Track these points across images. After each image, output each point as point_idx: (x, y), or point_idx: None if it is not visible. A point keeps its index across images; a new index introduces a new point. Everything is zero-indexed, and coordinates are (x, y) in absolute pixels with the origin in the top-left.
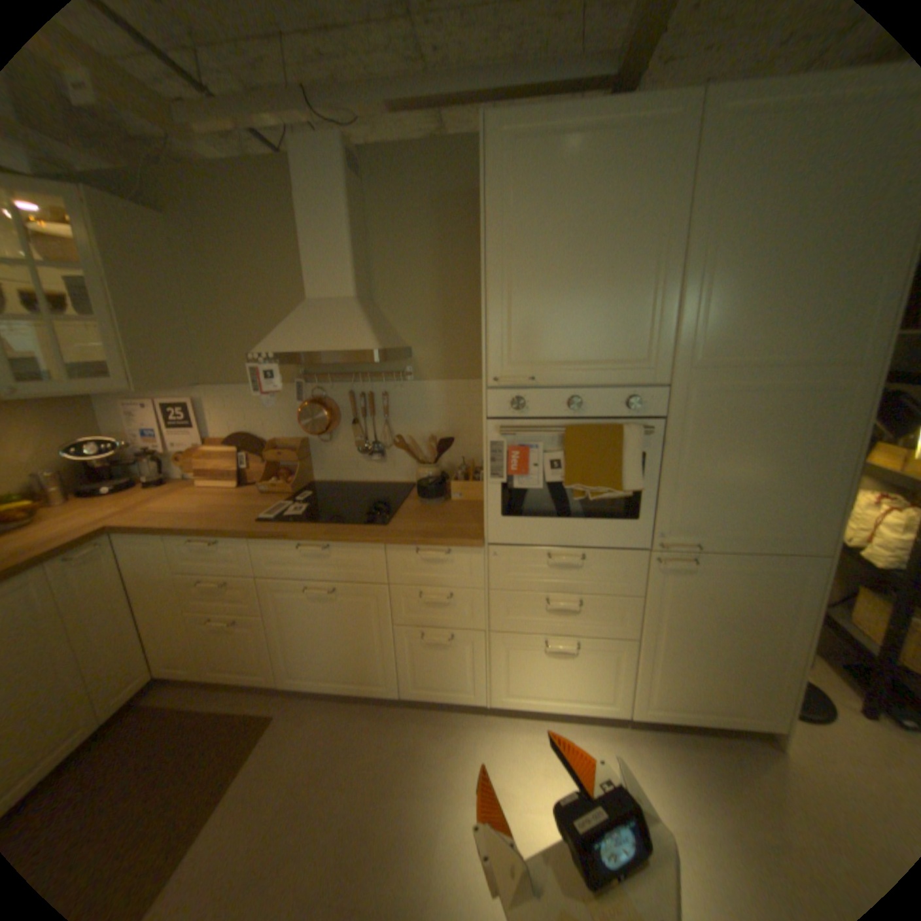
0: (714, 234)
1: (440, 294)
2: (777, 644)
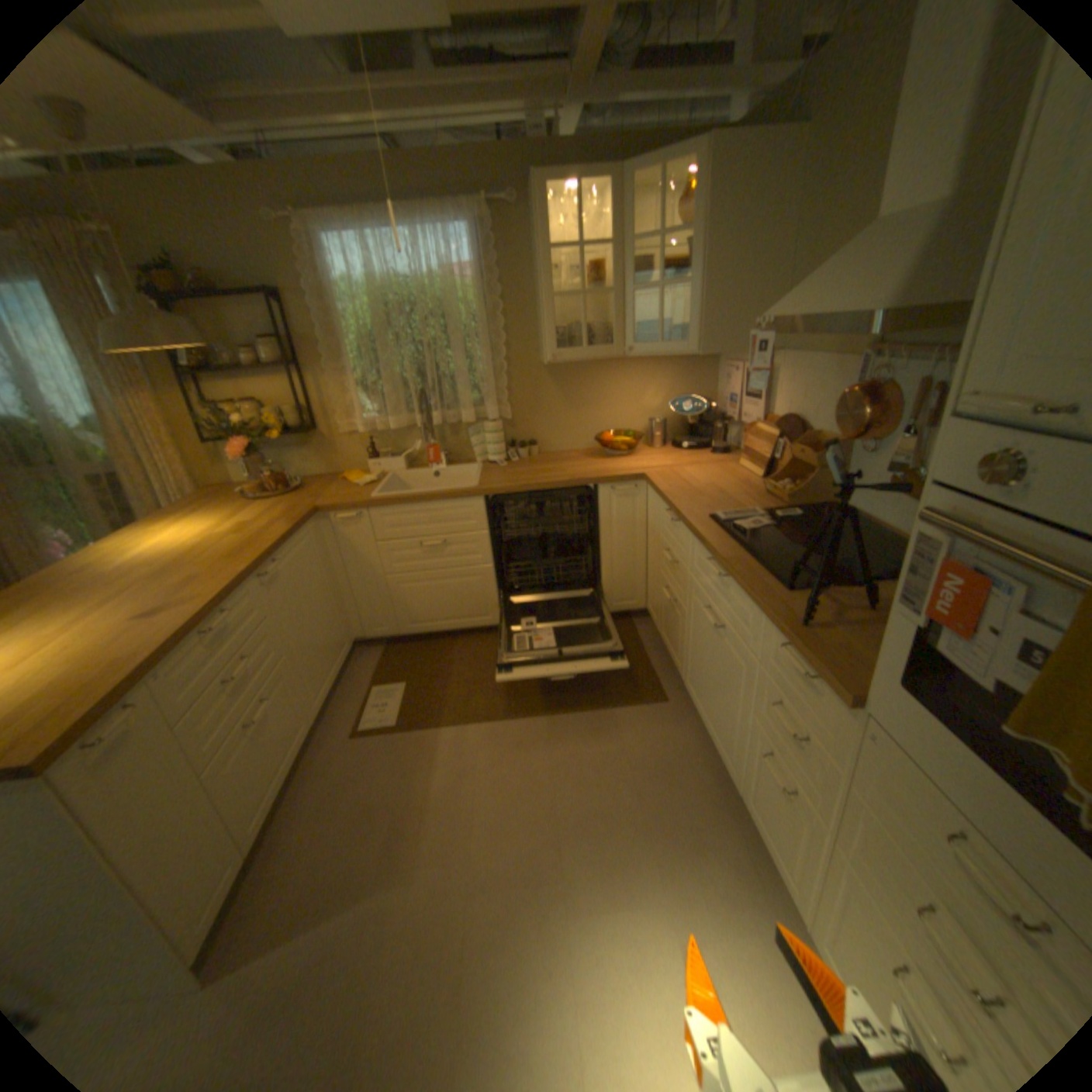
0: None
1: None
2: None
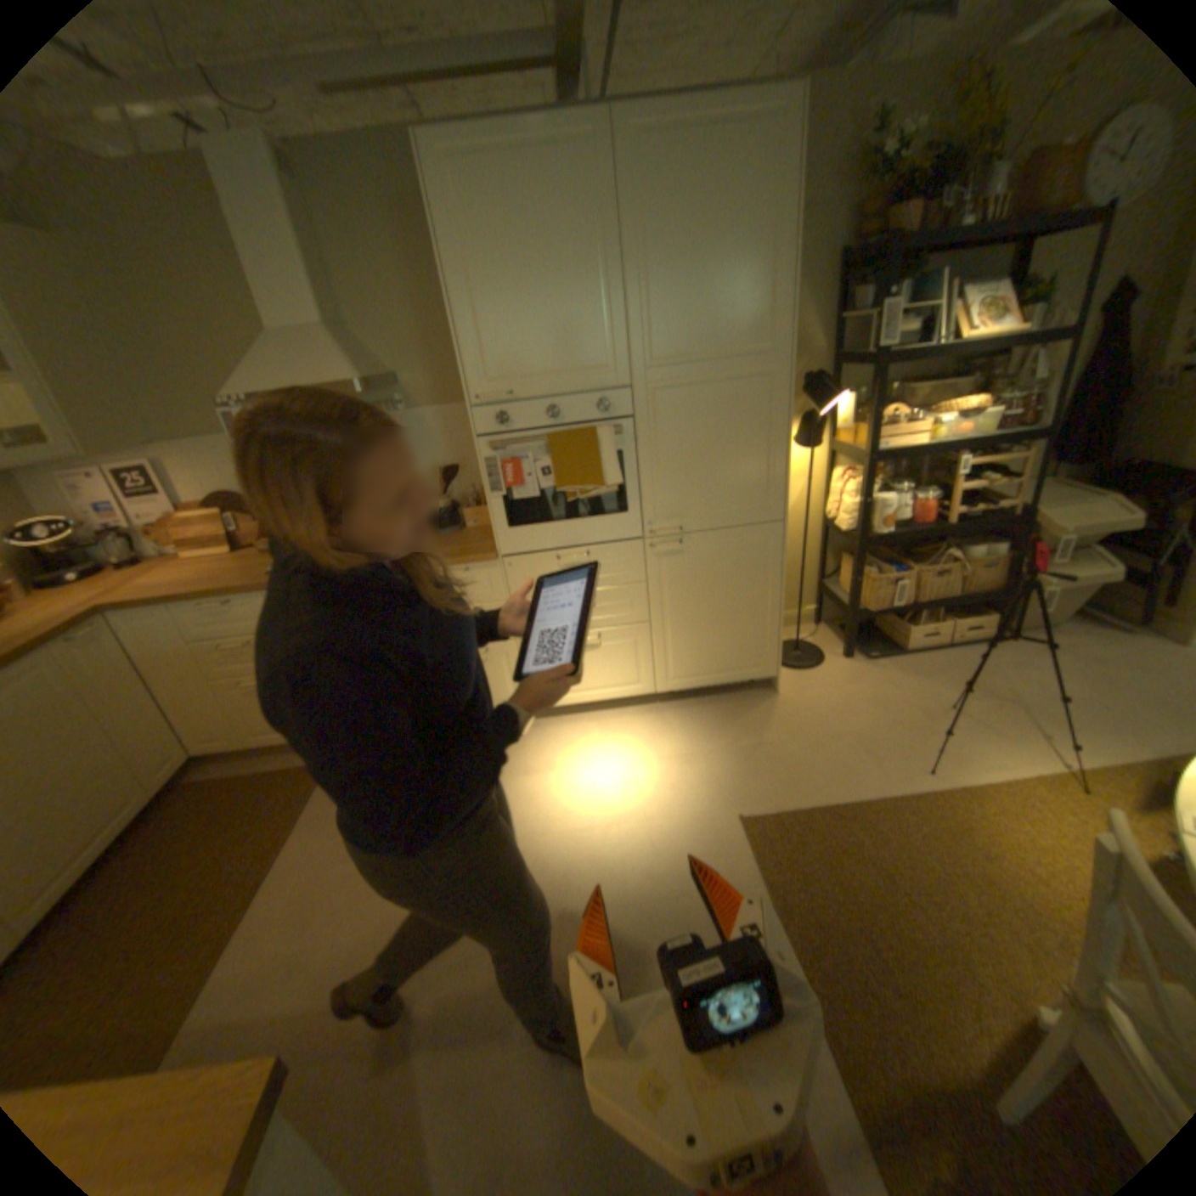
0: (641, 245)
1: (415, 310)
2: (754, 602)
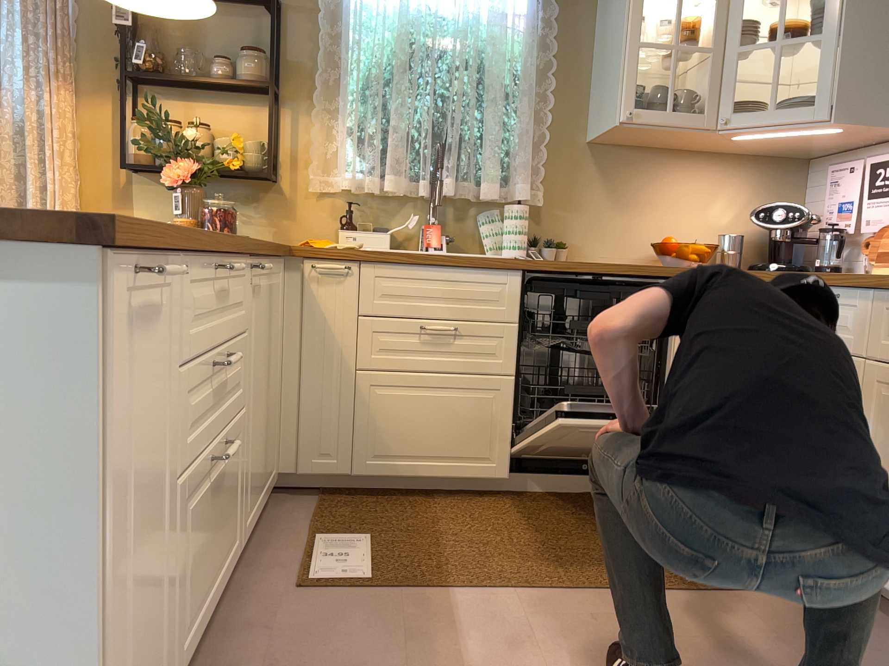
0: None
1: None
2: None
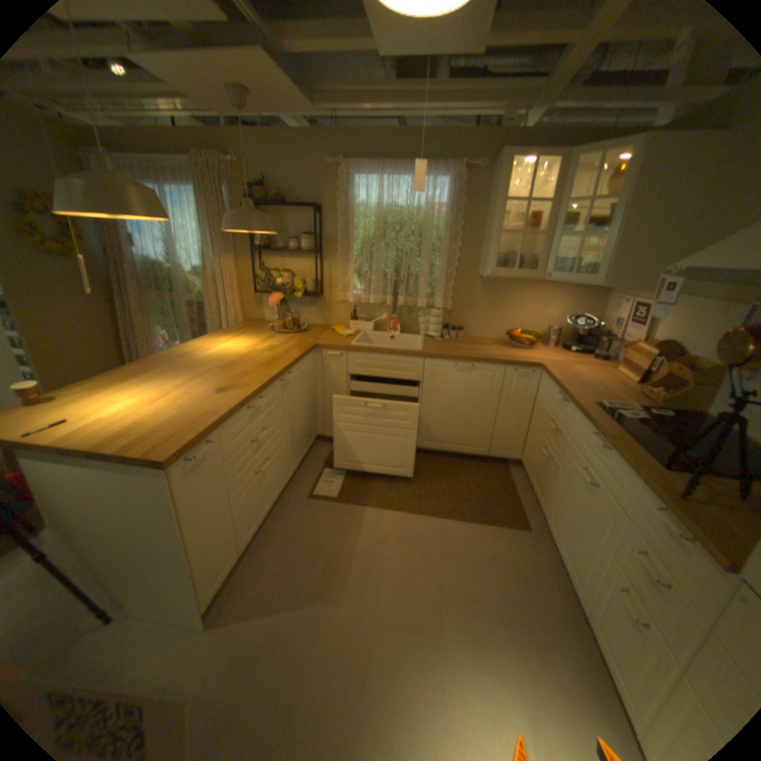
0: None
1: None
2: None
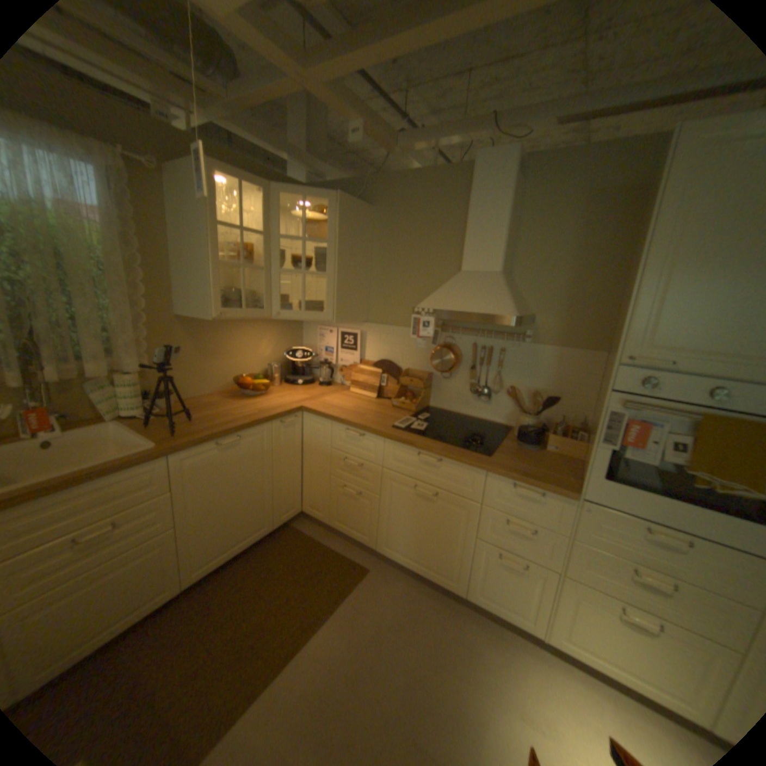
0: None
1: (573, 274)
2: None
